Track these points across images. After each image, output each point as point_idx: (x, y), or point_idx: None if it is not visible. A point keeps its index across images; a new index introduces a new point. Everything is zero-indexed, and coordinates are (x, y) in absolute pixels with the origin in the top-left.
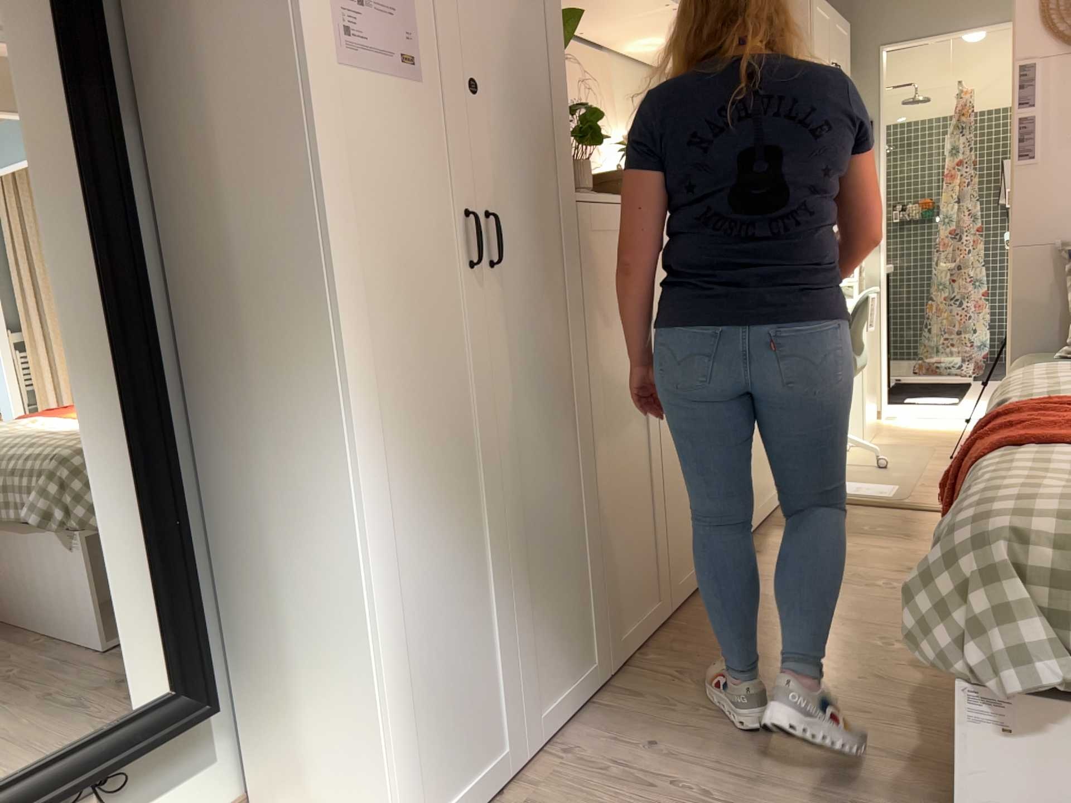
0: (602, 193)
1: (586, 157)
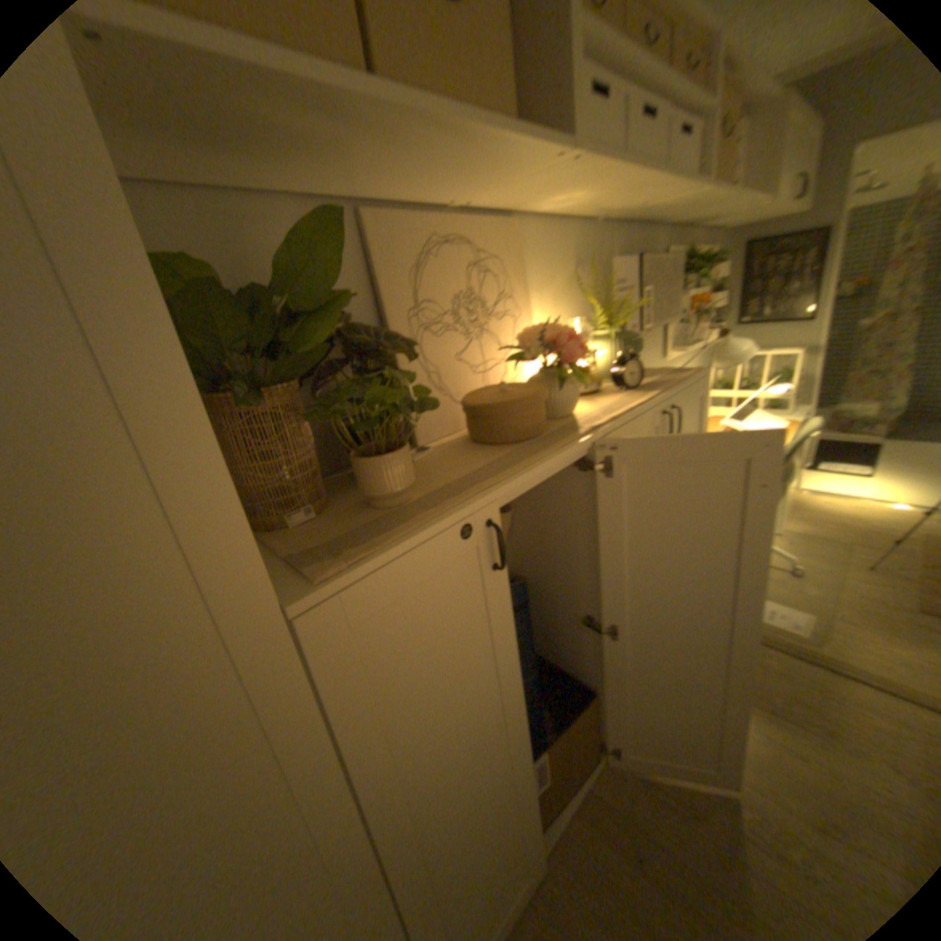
0: (391, 538)
1: (408, 431)
